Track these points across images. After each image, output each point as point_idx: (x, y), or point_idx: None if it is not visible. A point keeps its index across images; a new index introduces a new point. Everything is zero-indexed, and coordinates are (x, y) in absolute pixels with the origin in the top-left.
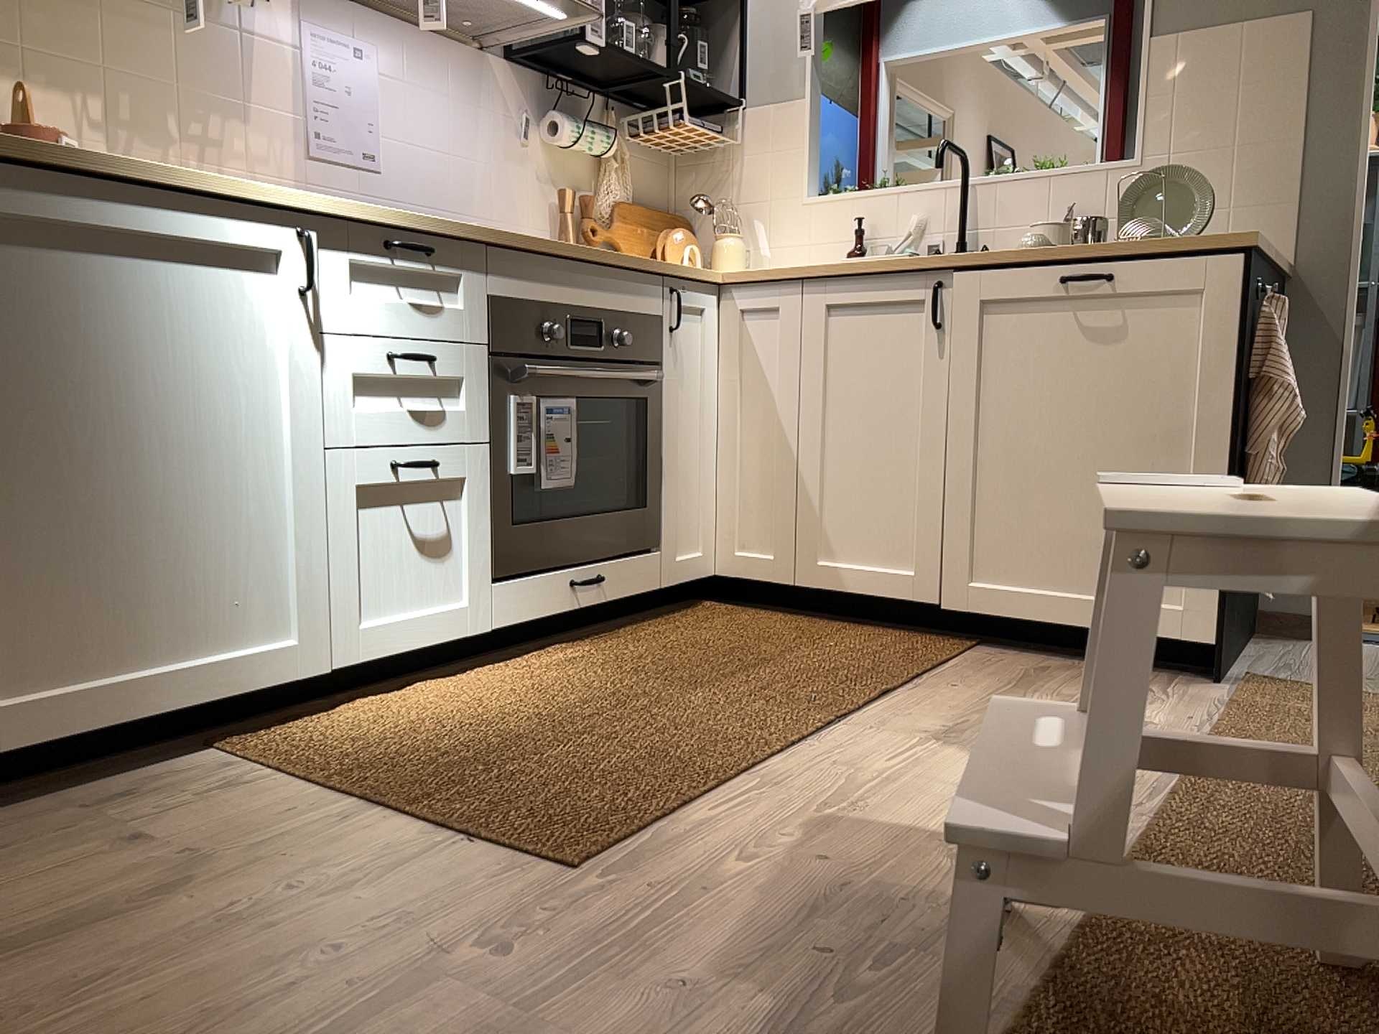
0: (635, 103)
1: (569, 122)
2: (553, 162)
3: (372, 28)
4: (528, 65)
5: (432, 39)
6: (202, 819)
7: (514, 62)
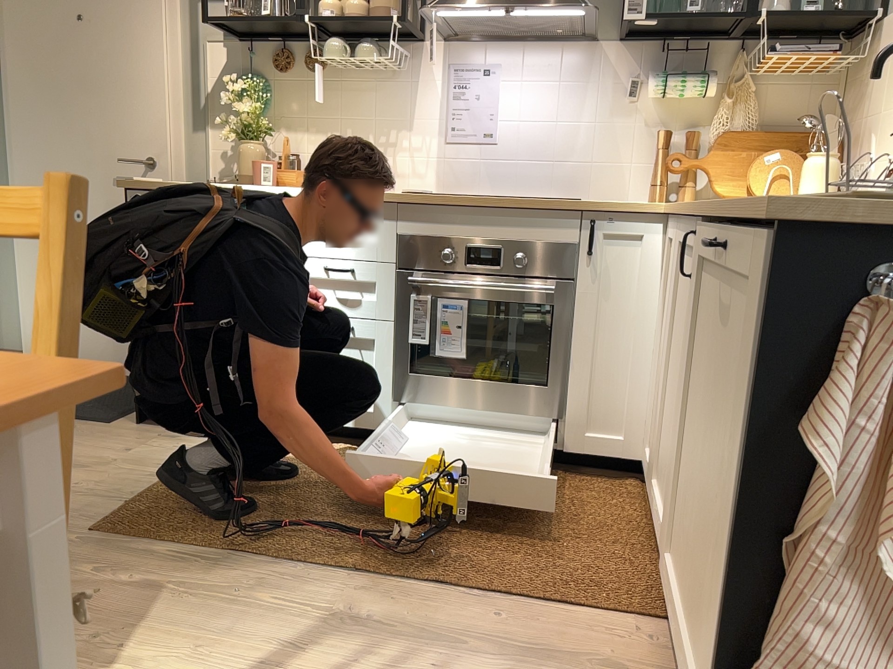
0: (775, 36)
1: (650, 77)
2: (662, 107)
3: (495, 50)
4: (637, 37)
5: (557, 41)
6: (147, 455)
7: (624, 38)
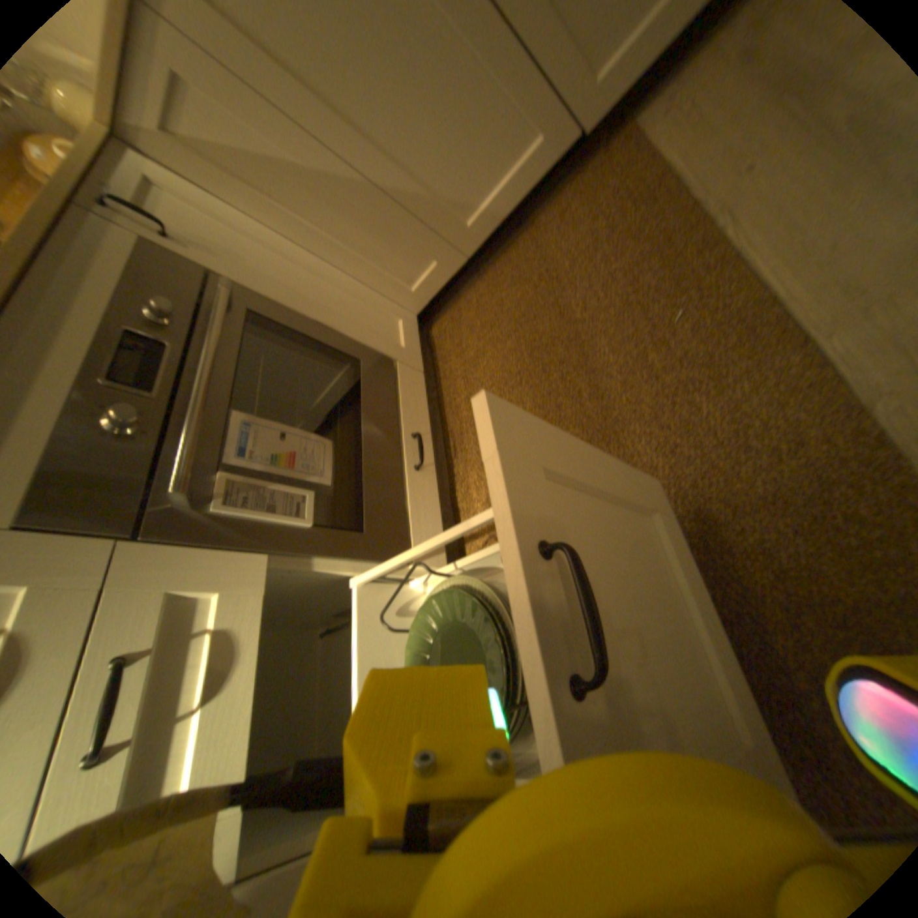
0: None
1: None
2: None
3: None
4: None
5: None
6: None
7: None
